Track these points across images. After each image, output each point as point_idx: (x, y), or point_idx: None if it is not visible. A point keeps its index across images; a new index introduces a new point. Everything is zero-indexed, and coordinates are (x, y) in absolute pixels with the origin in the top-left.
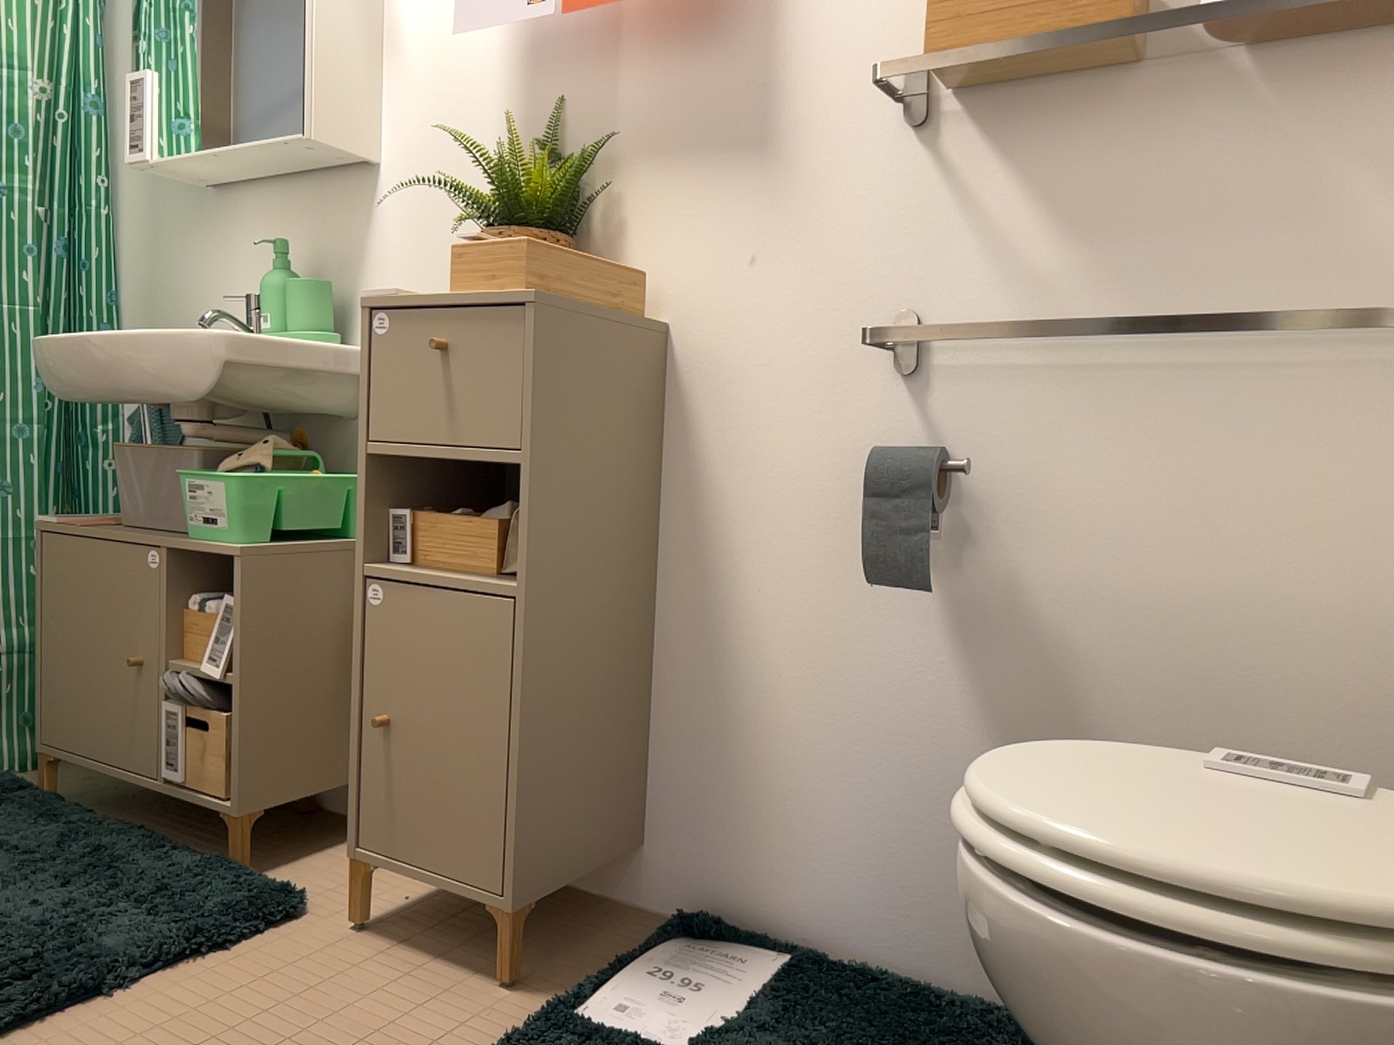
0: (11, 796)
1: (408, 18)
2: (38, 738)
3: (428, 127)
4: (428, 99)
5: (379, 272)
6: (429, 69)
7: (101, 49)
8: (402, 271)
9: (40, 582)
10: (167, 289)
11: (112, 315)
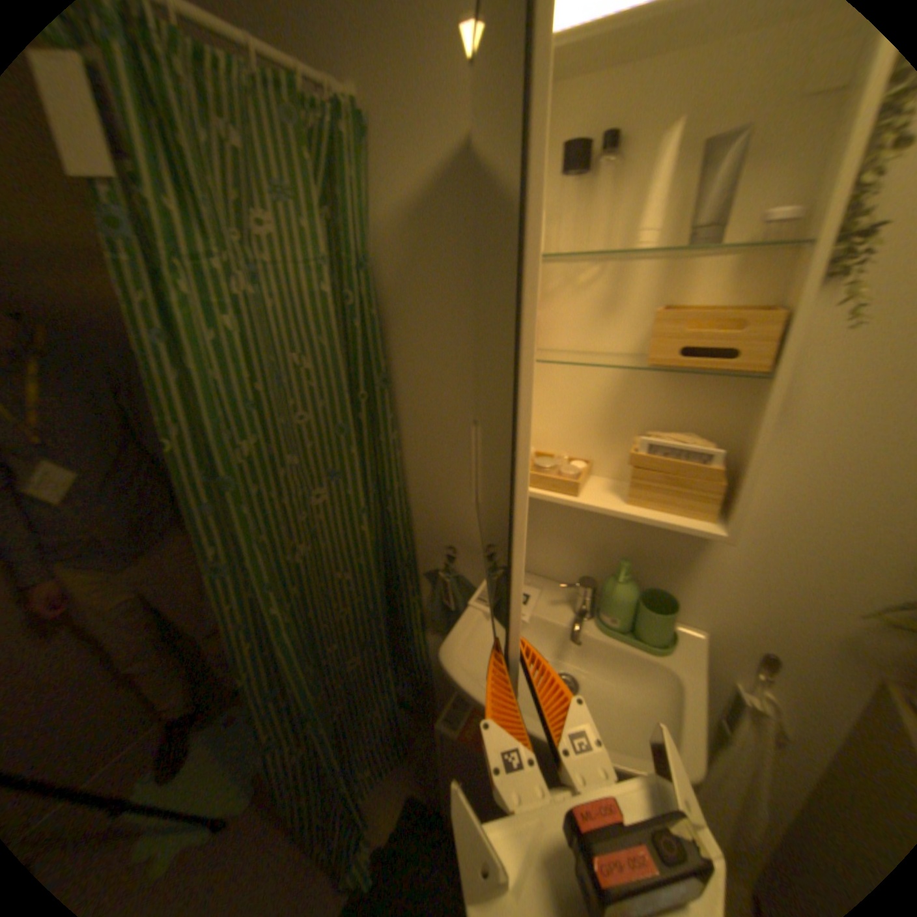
0: (437, 846)
1: (813, 384)
2: (445, 812)
3: (814, 495)
4: (824, 470)
5: (710, 582)
6: (834, 444)
7: (367, 314)
8: (743, 591)
9: (440, 756)
10: (456, 510)
11: (402, 508)
